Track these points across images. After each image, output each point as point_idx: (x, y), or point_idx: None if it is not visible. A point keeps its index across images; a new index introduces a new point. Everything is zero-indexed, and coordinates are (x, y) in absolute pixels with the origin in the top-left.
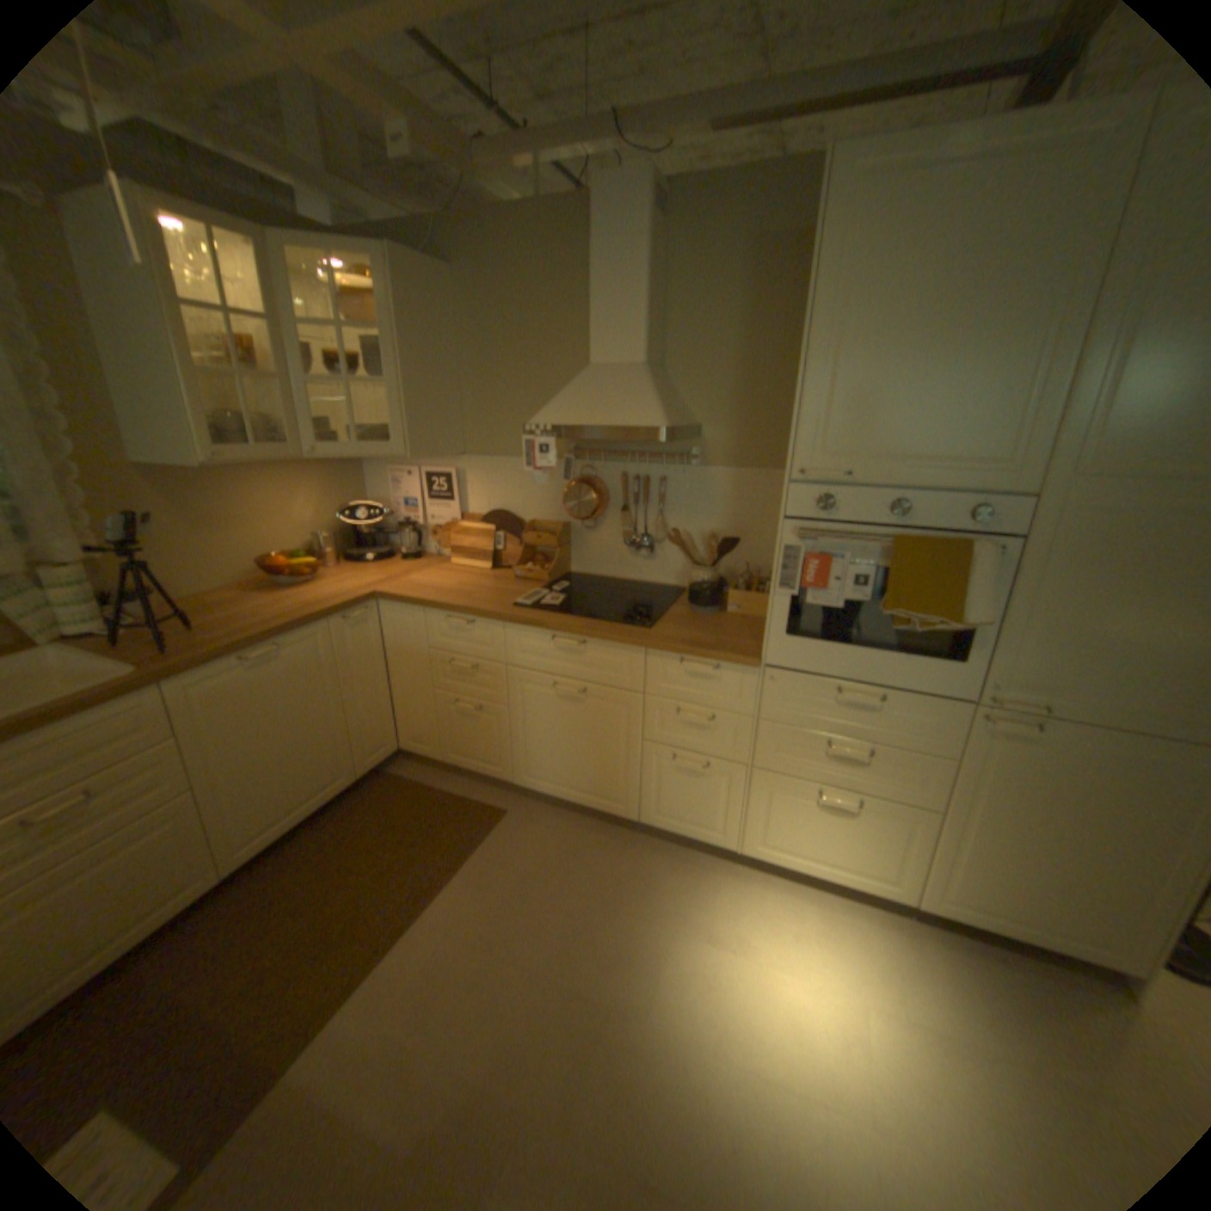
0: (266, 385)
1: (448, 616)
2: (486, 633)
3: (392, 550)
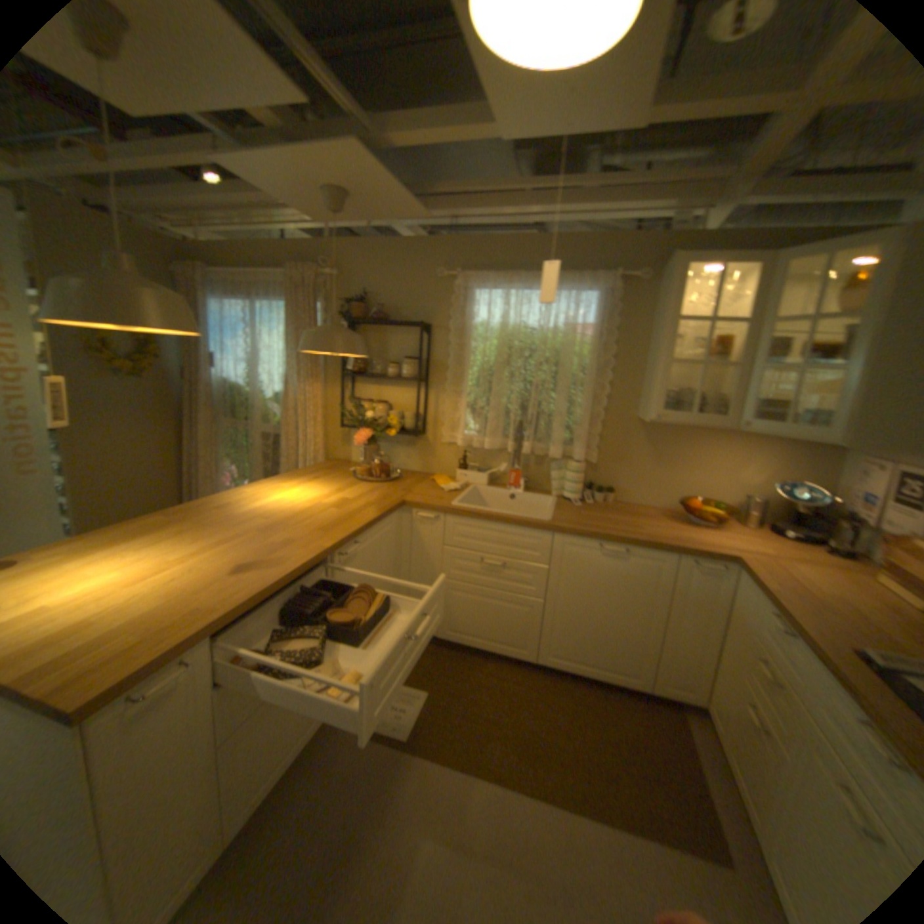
0: (739, 370)
1: (778, 614)
2: (803, 657)
3: (830, 539)
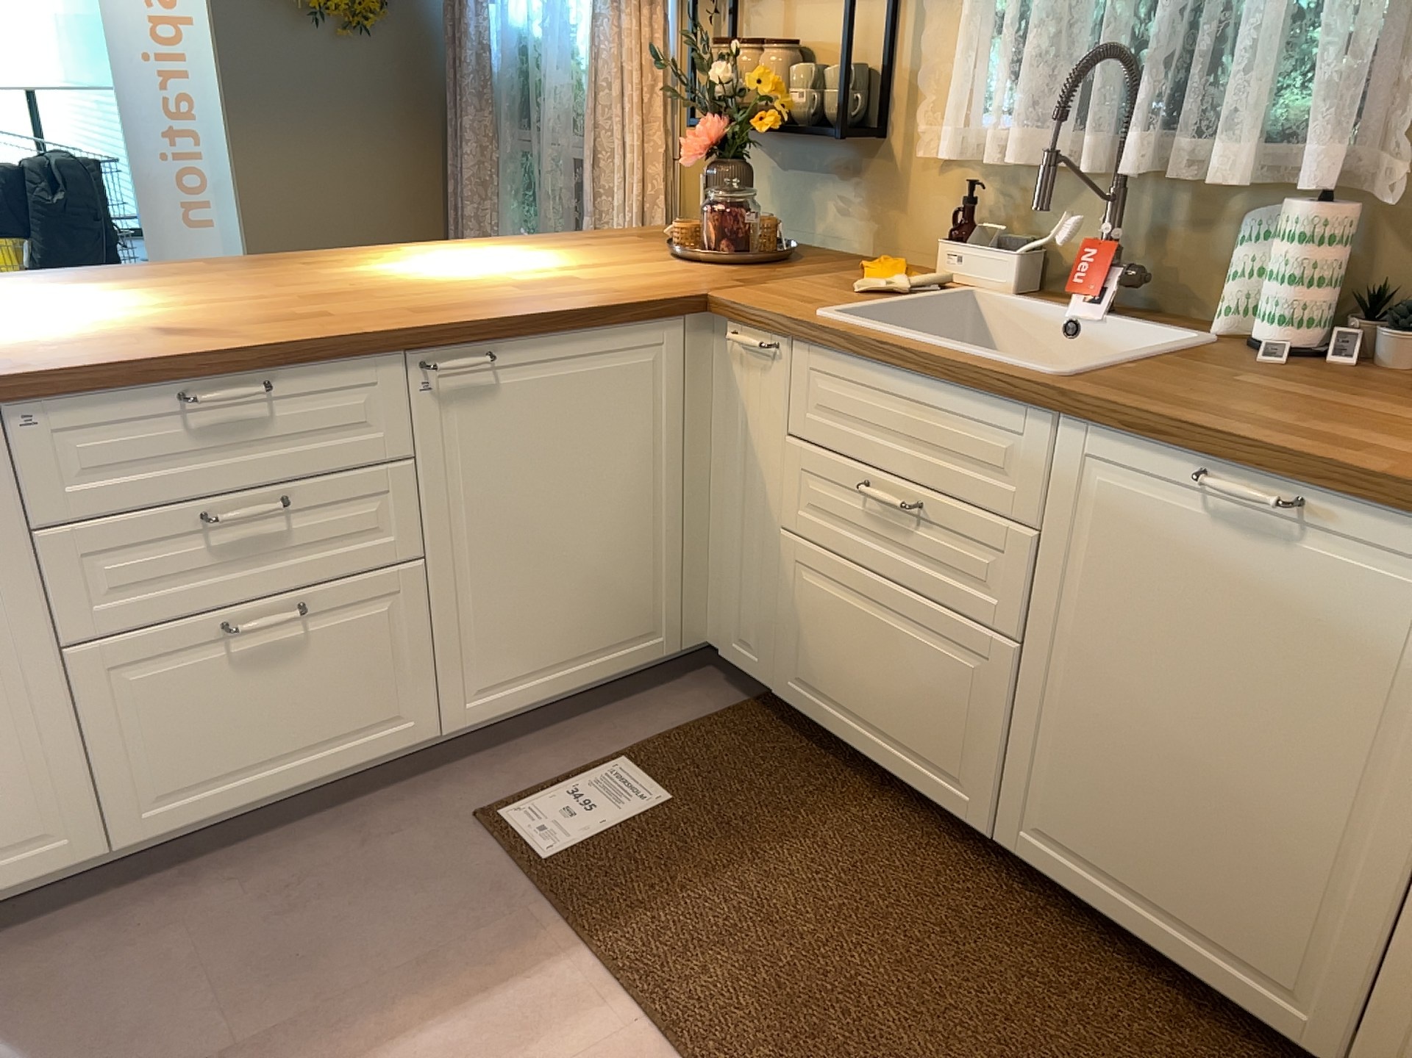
0: None
1: None
2: None
3: None
